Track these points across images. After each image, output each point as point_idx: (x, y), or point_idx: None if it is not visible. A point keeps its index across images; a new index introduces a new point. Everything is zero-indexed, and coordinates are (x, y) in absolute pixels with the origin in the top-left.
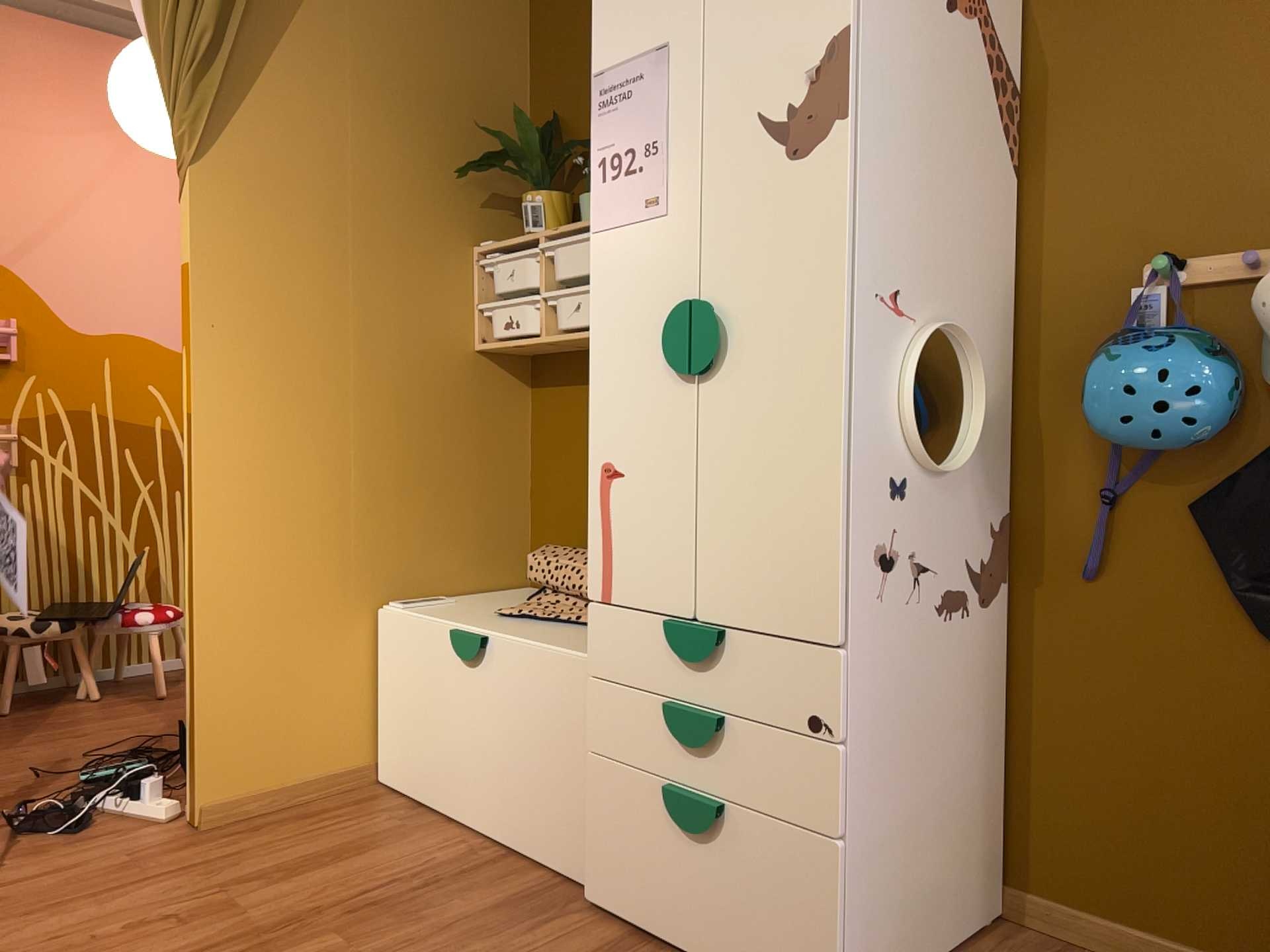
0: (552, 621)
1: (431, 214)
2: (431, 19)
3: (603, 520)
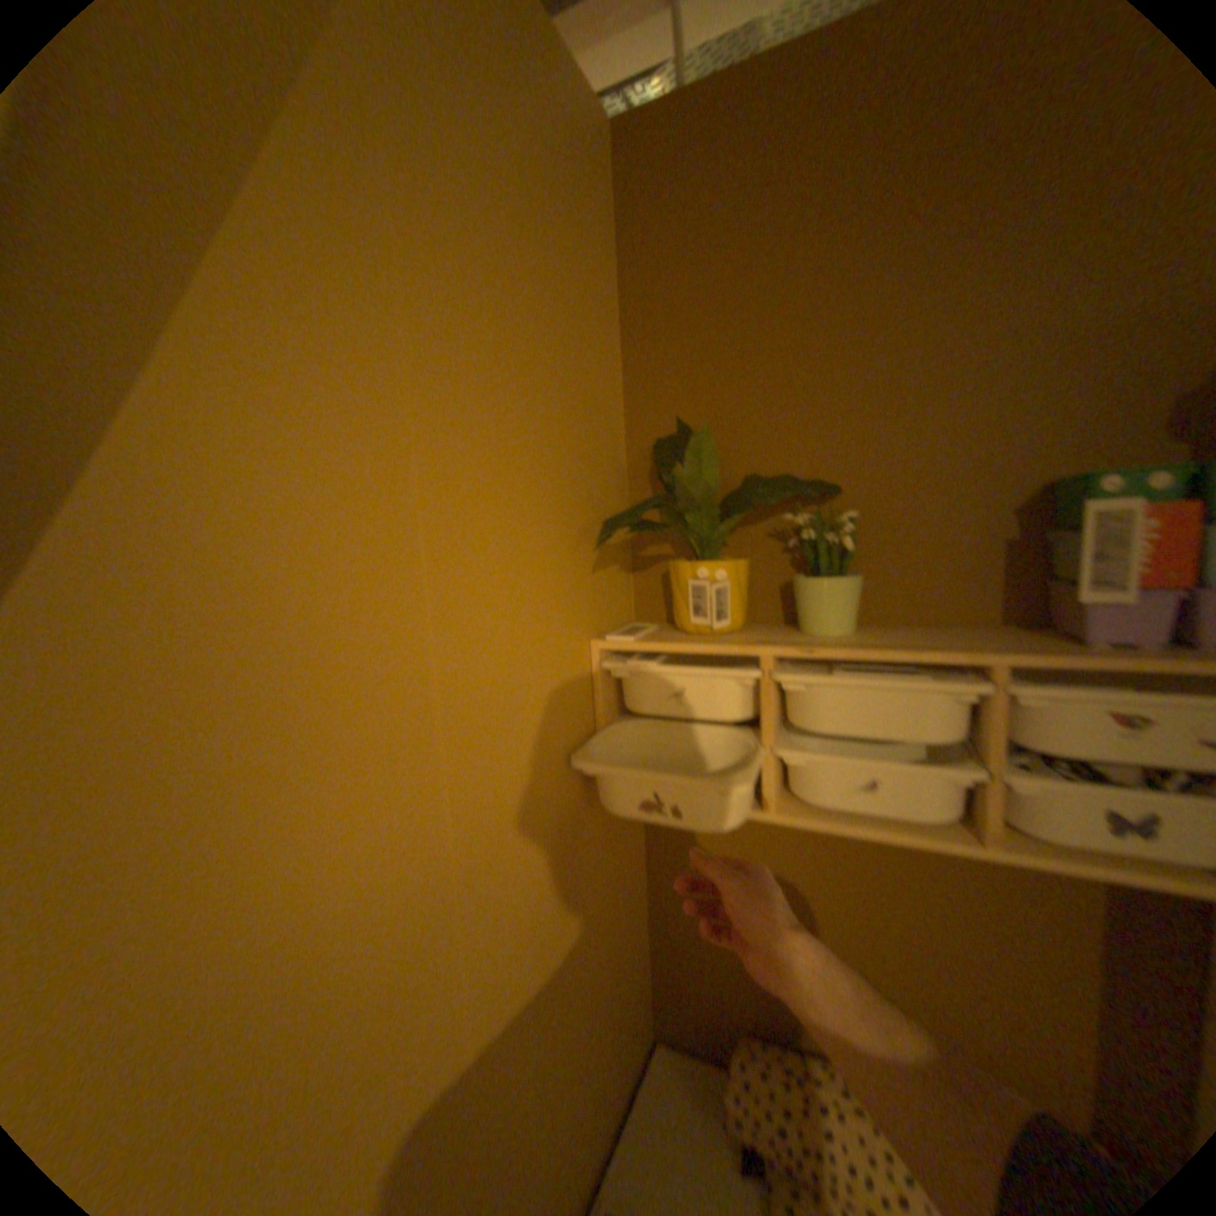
0: None
1: (545, 610)
2: (519, 236)
3: None
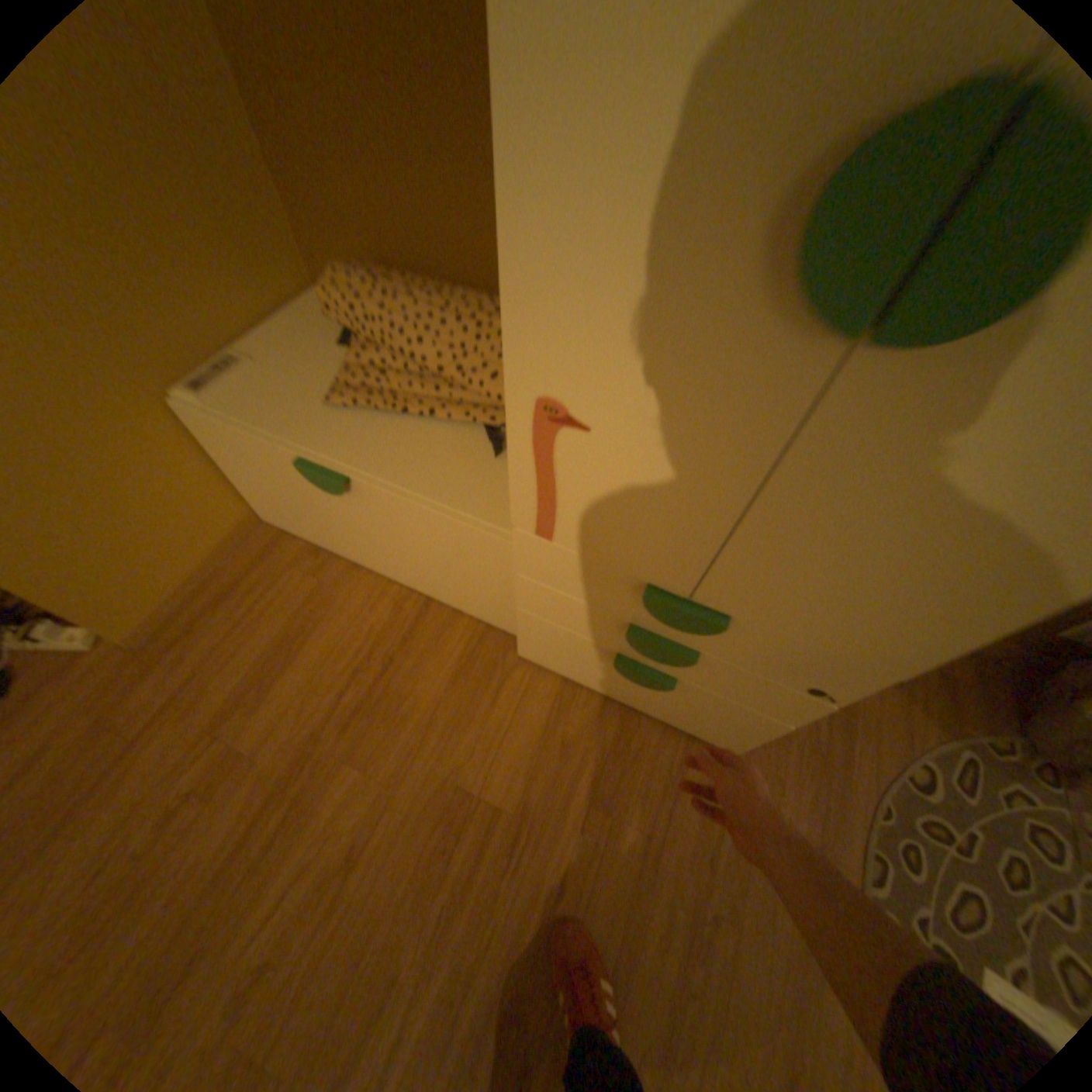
0: (402, 414)
1: None
2: None
3: (540, 465)
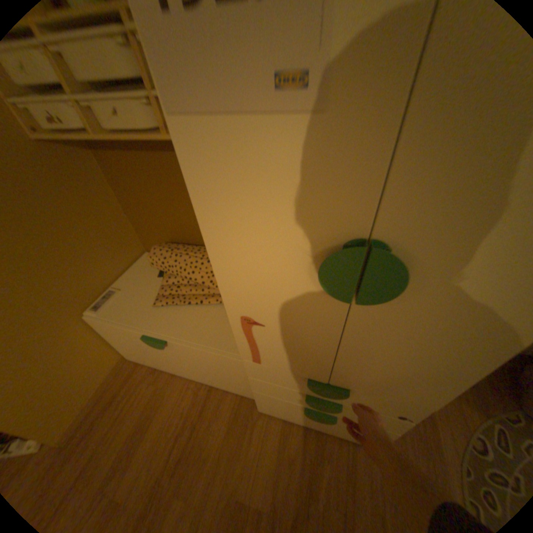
0: (188, 304)
1: None
2: None
3: (248, 337)
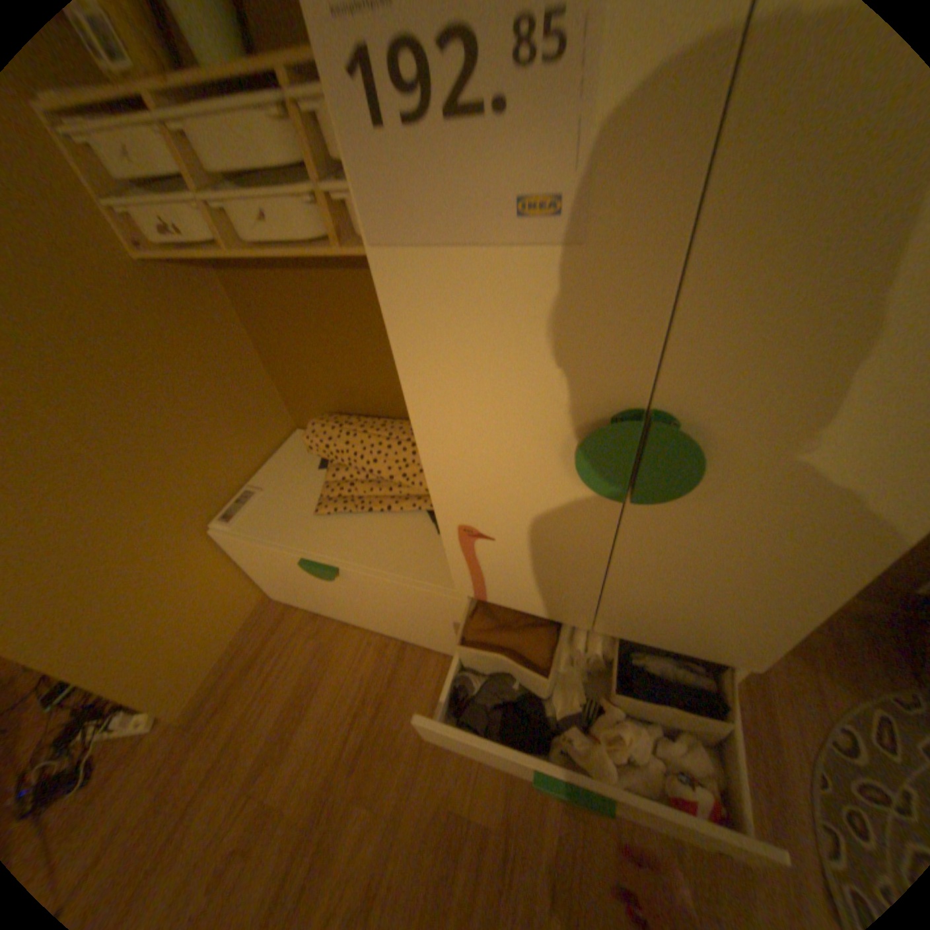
0: (368, 511)
1: None
2: None
3: (468, 557)
